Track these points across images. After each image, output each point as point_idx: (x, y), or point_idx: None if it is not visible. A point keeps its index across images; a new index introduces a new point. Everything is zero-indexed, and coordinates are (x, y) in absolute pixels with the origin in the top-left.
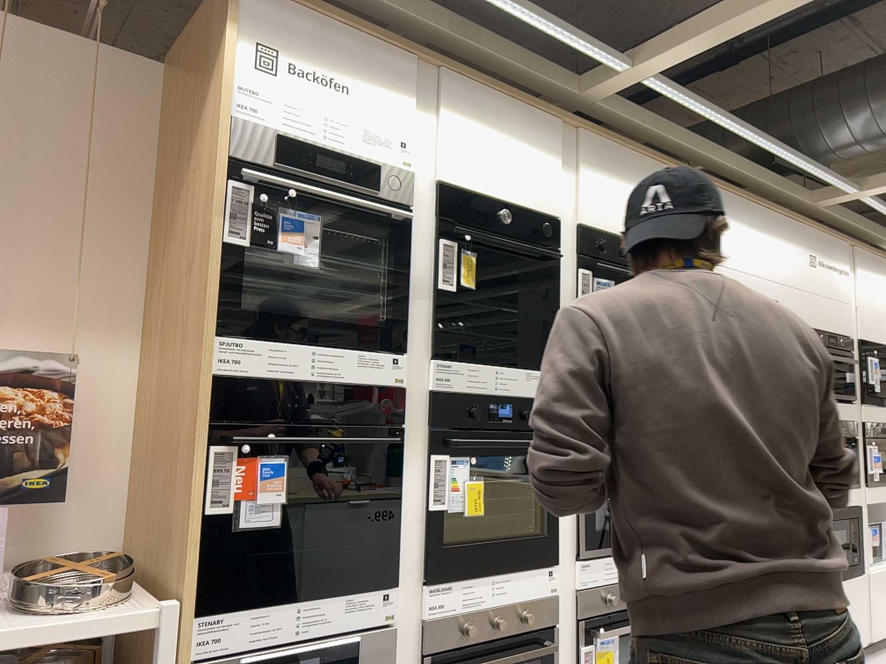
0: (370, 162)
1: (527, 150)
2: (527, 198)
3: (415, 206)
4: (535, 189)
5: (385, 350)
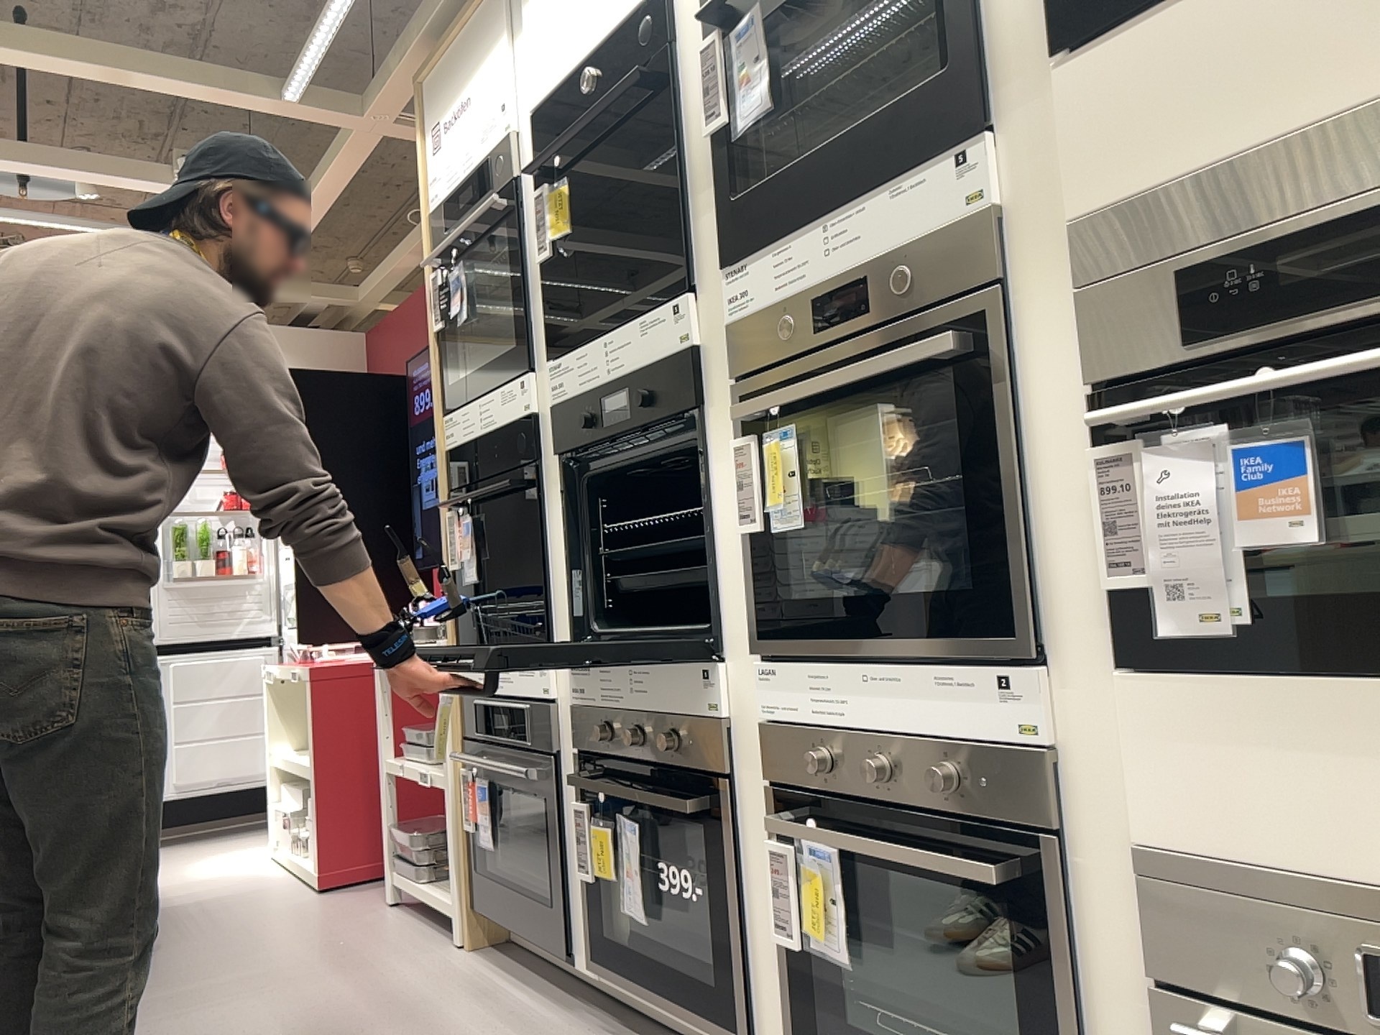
0: (482, 157)
1: None
2: None
3: (518, 168)
4: None
5: (520, 376)
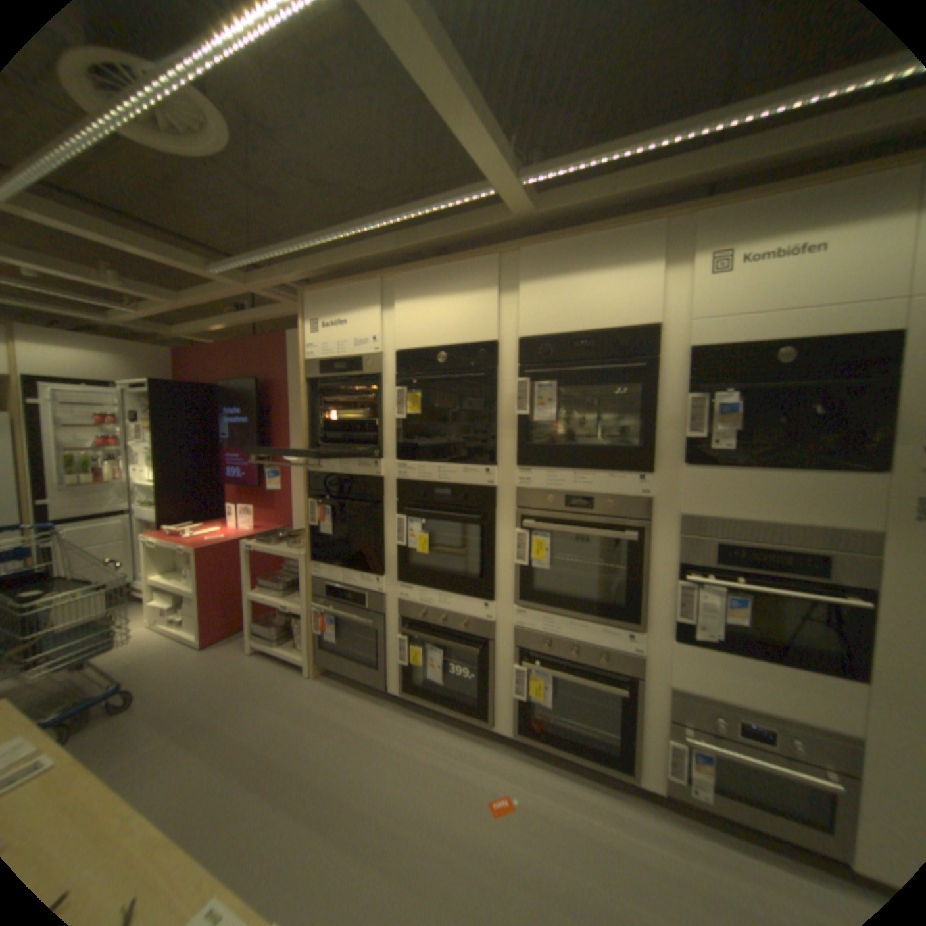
0: (353, 353)
1: (465, 289)
2: (465, 331)
3: (381, 370)
4: (473, 320)
5: (372, 459)
